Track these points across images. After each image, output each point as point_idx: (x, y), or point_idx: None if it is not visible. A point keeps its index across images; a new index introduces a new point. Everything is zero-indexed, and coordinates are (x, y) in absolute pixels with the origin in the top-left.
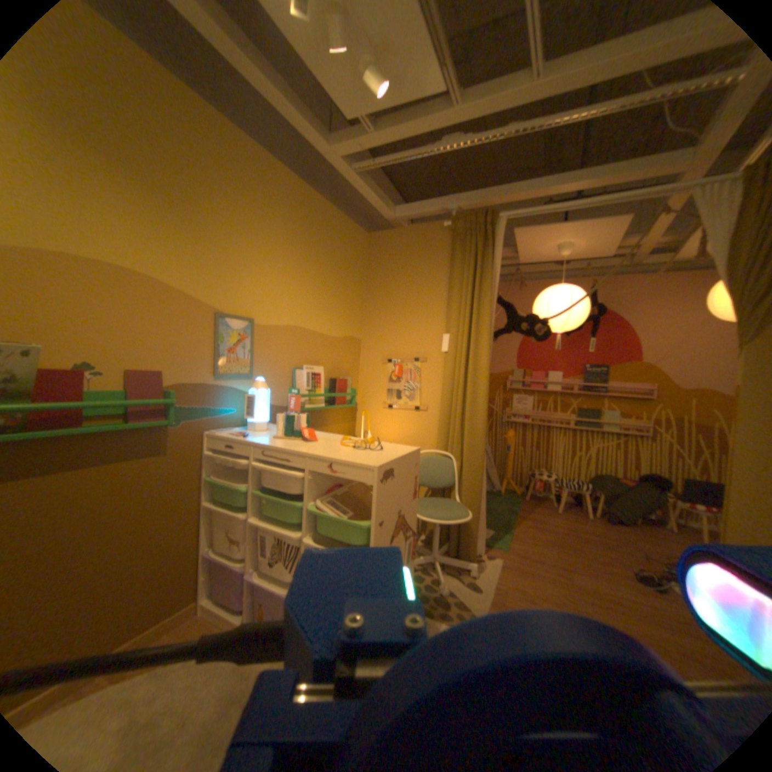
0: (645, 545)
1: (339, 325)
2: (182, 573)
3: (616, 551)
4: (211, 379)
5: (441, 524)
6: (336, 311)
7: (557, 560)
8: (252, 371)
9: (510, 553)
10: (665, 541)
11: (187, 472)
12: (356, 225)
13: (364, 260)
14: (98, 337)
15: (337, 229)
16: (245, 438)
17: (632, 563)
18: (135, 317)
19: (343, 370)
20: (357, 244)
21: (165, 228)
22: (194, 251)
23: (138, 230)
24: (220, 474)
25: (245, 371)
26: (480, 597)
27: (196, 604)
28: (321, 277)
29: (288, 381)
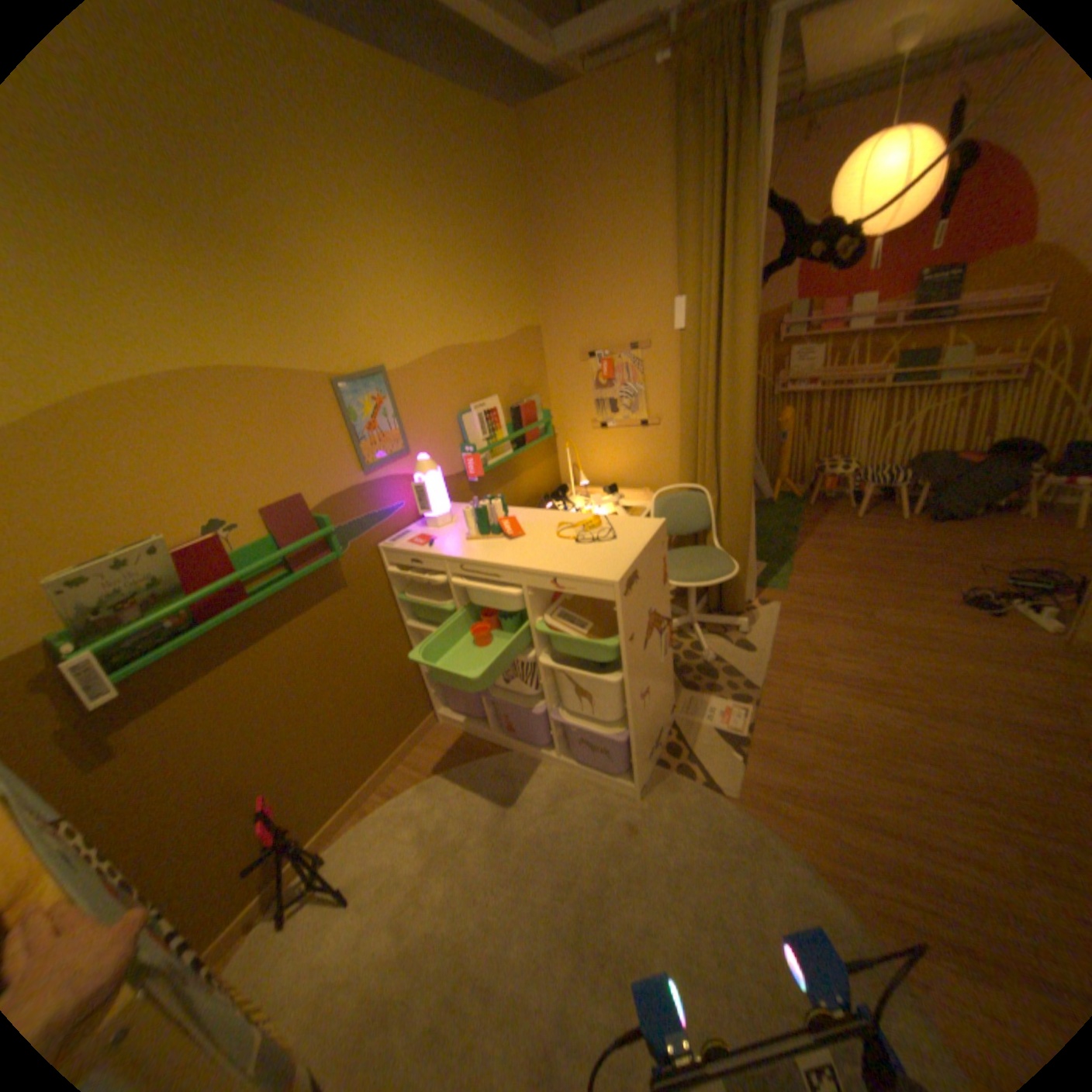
0: (984, 546)
1: (502, 316)
2: (409, 692)
3: (938, 562)
4: (359, 476)
5: (698, 585)
6: (492, 293)
7: (854, 589)
8: (405, 444)
9: (788, 590)
10: (1016, 533)
11: (374, 595)
12: (487, 101)
13: (515, 173)
14: (206, 482)
15: (457, 129)
16: (430, 546)
17: (960, 577)
18: (233, 434)
19: (524, 386)
20: (498, 143)
21: (206, 273)
22: (262, 292)
23: (174, 296)
24: (412, 586)
25: (397, 447)
26: (753, 655)
27: (433, 712)
28: (455, 242)
29: (455, 435)
